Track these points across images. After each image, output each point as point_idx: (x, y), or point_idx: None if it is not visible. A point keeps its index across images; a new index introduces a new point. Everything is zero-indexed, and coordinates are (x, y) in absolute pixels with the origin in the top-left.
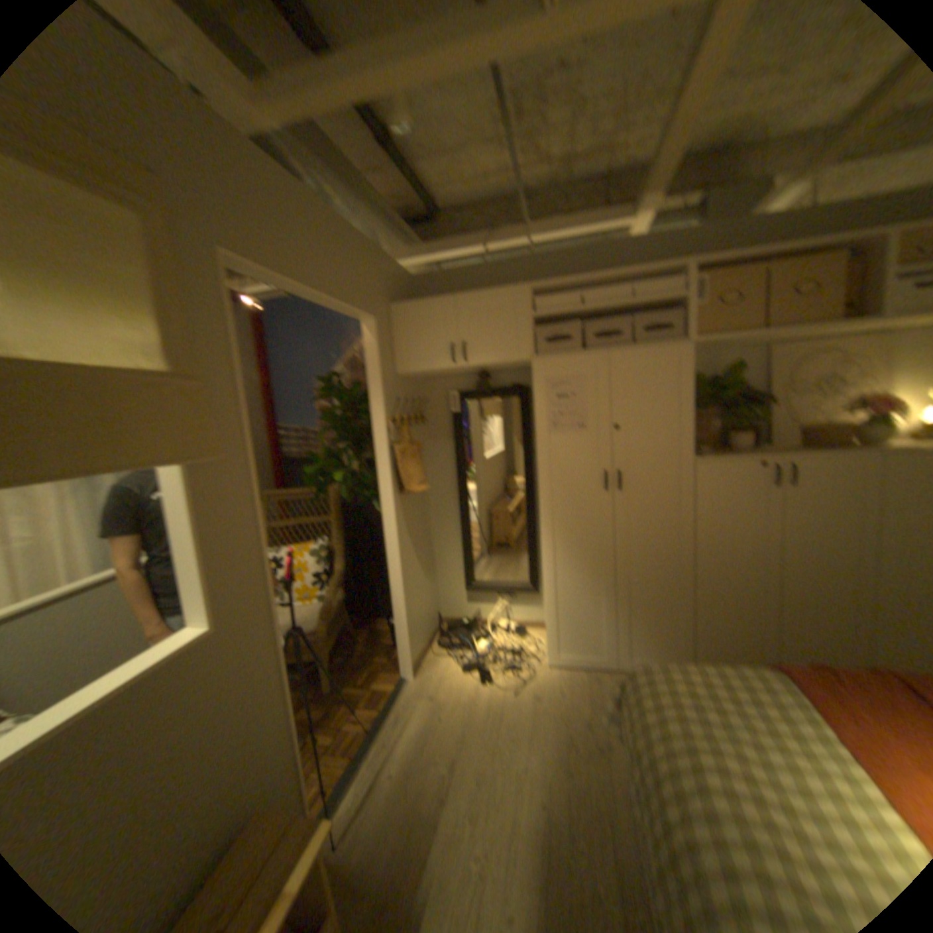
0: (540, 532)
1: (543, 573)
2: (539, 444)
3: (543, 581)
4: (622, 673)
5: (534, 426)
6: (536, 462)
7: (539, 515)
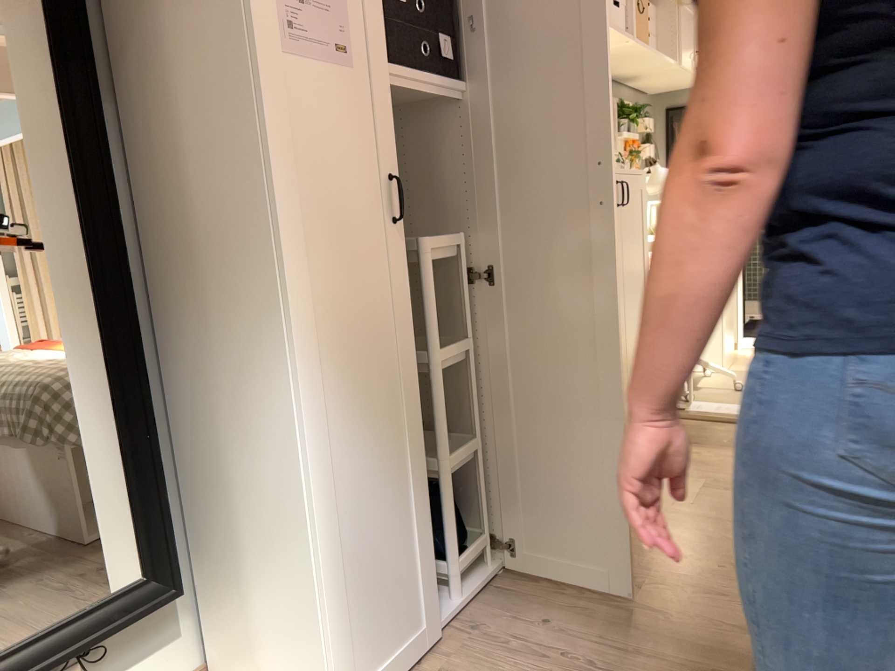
0: (284, 352)
1: (299, 479)
2: (257, 73)
3: (302, 503)
4: (439, 640)
5: (241, 8)
6: (256, 130)
7: (277, 299)
